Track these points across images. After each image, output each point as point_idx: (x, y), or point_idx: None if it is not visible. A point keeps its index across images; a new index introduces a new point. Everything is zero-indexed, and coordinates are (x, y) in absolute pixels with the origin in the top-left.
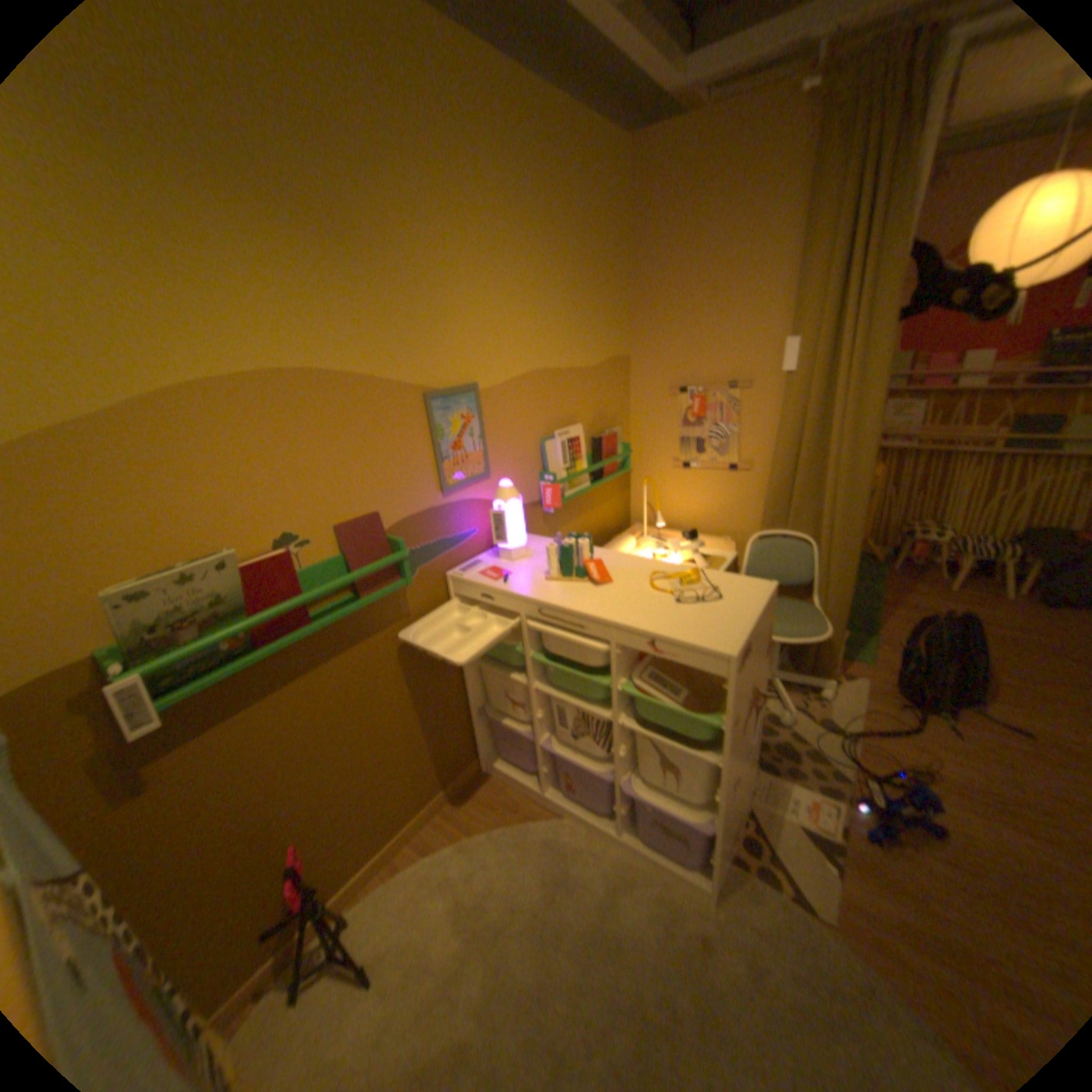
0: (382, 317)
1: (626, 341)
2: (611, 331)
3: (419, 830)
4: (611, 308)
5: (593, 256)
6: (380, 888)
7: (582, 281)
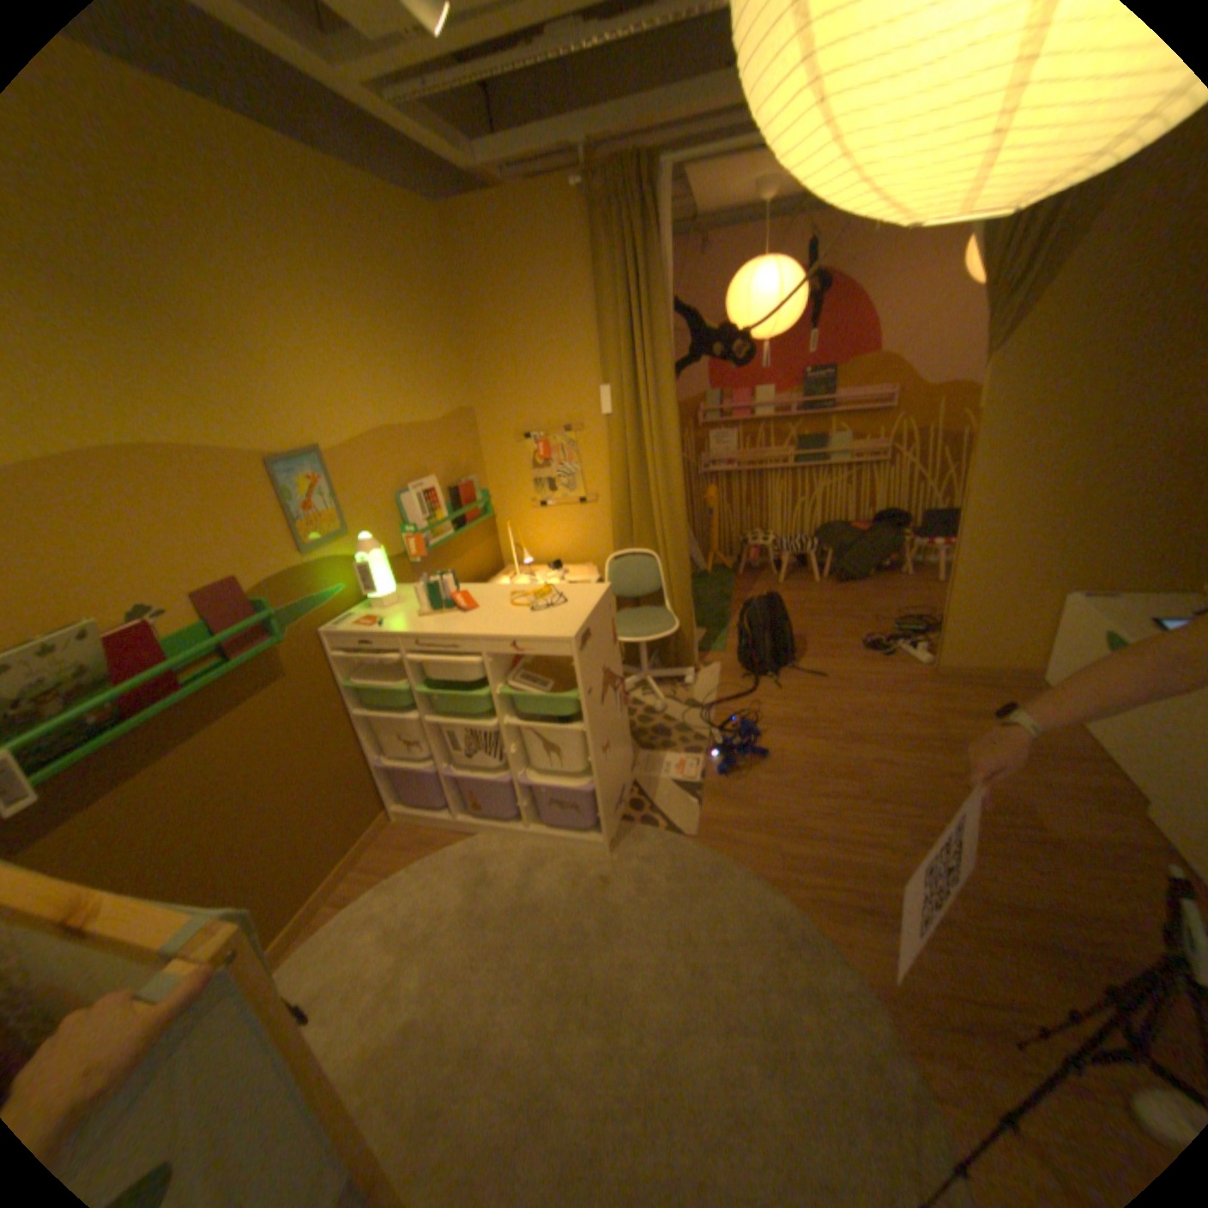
0: (206, 390)
1: (466, 394)
2: (449, 385)
3: (334, 887)
4: (445, 364)
5: (417, 317)
6: (302, 946)
7: (410, 341)
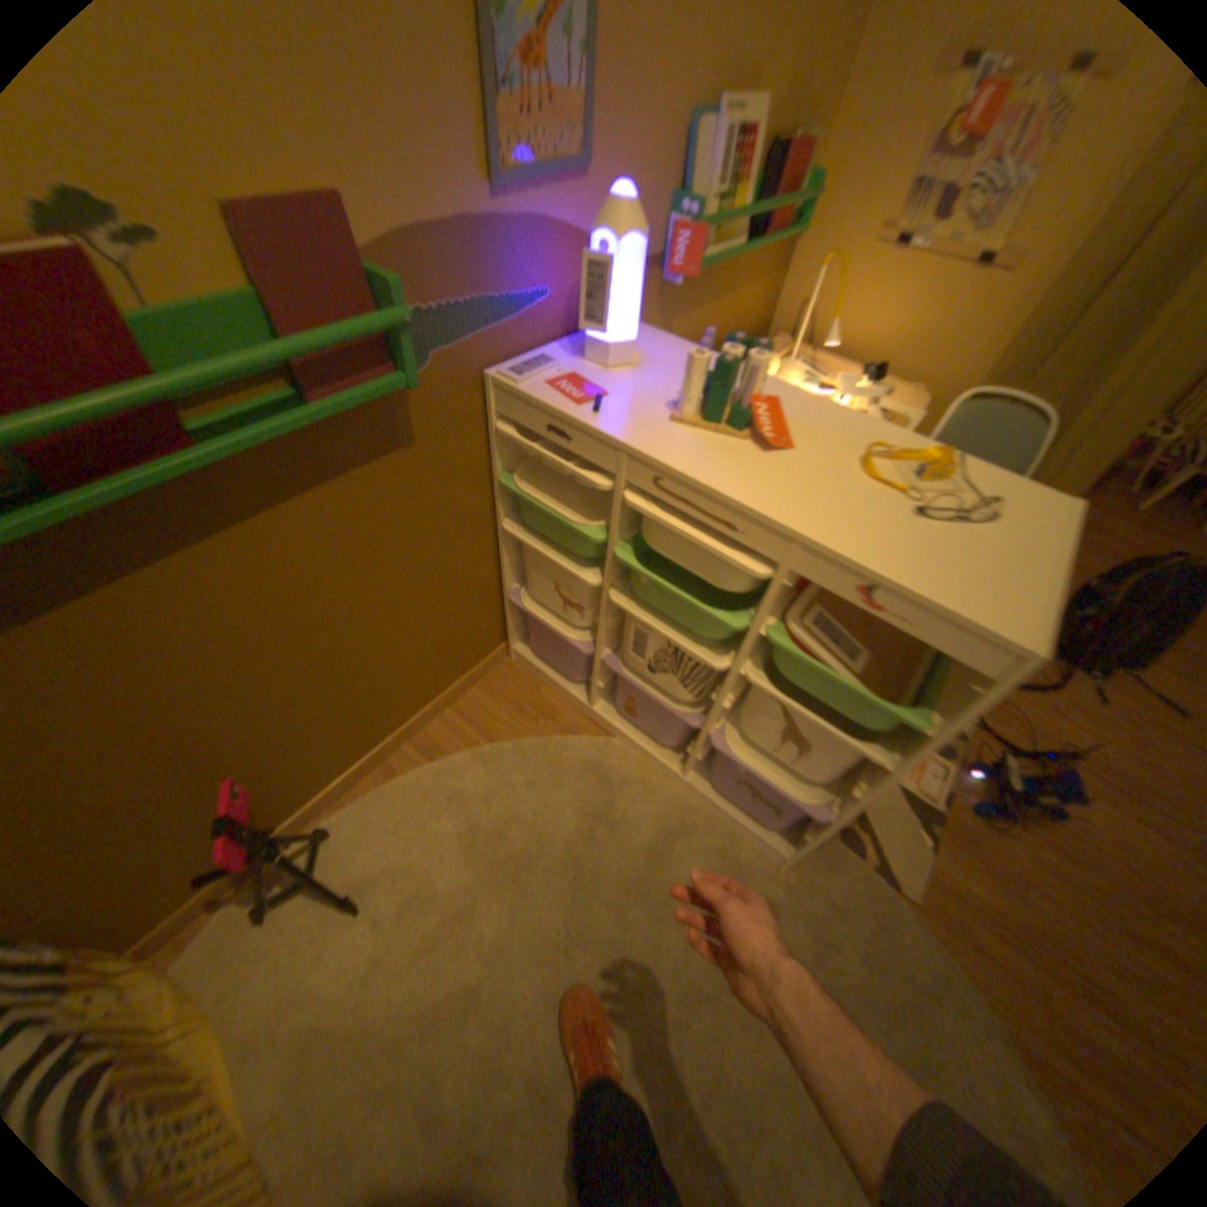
0: None
1: None
2: None
3: (425, 723)
4: None
5: None
6: (373, 790)
7: None
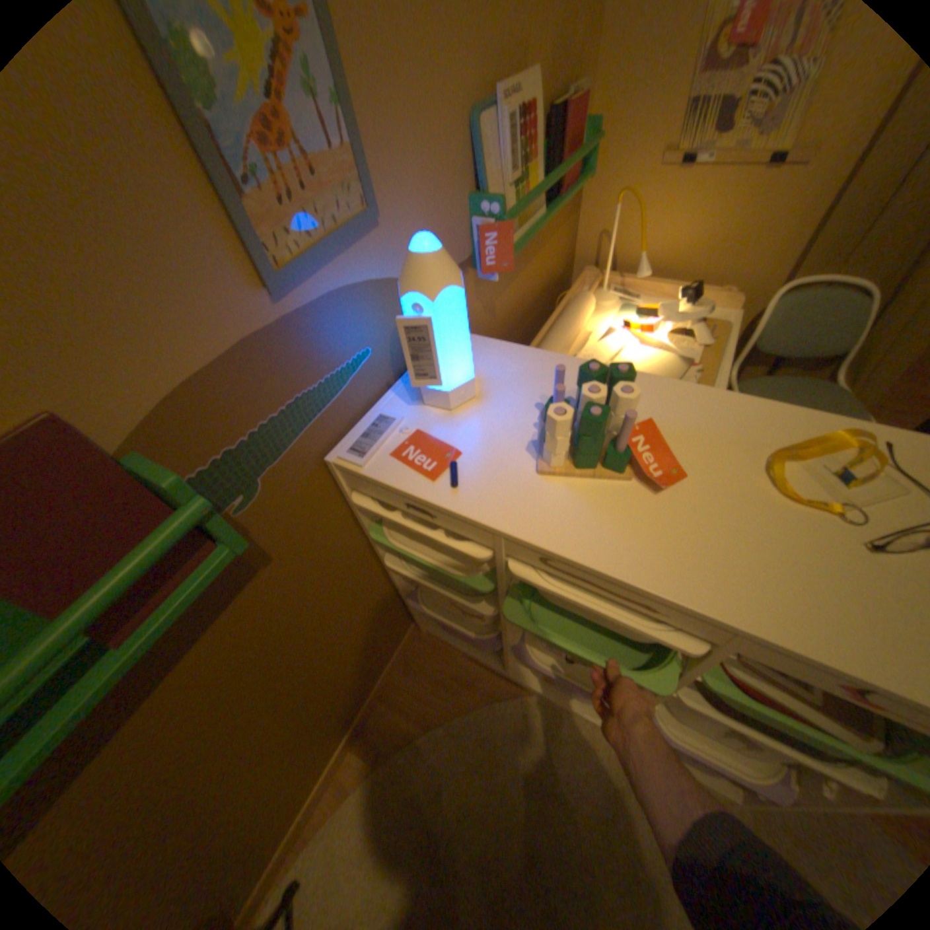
0: None
1: None
2: None
3: (360, 728)
4: None
5: None
6: (329, 818)
7: None
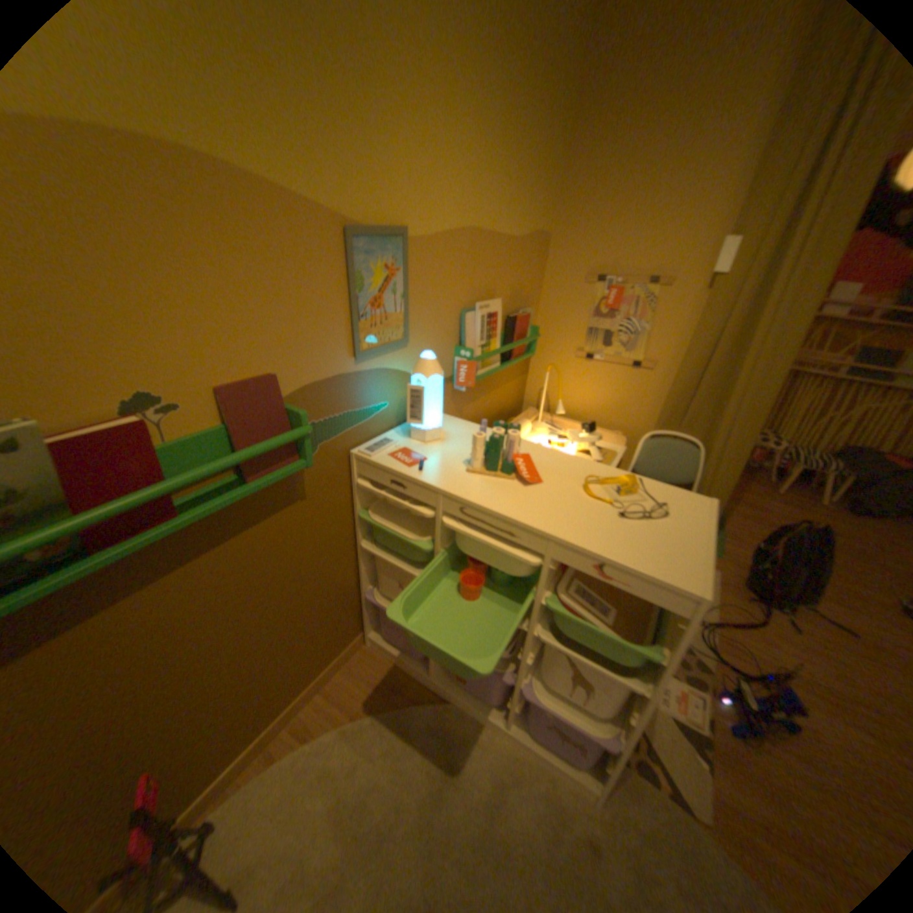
0: (298, 95)
1: (551, 216)
2: (541, 200)
3: (298, 711)
4: (545, 173)
5: (541, 103)
6: (254, 779)
7: (526, 130)
